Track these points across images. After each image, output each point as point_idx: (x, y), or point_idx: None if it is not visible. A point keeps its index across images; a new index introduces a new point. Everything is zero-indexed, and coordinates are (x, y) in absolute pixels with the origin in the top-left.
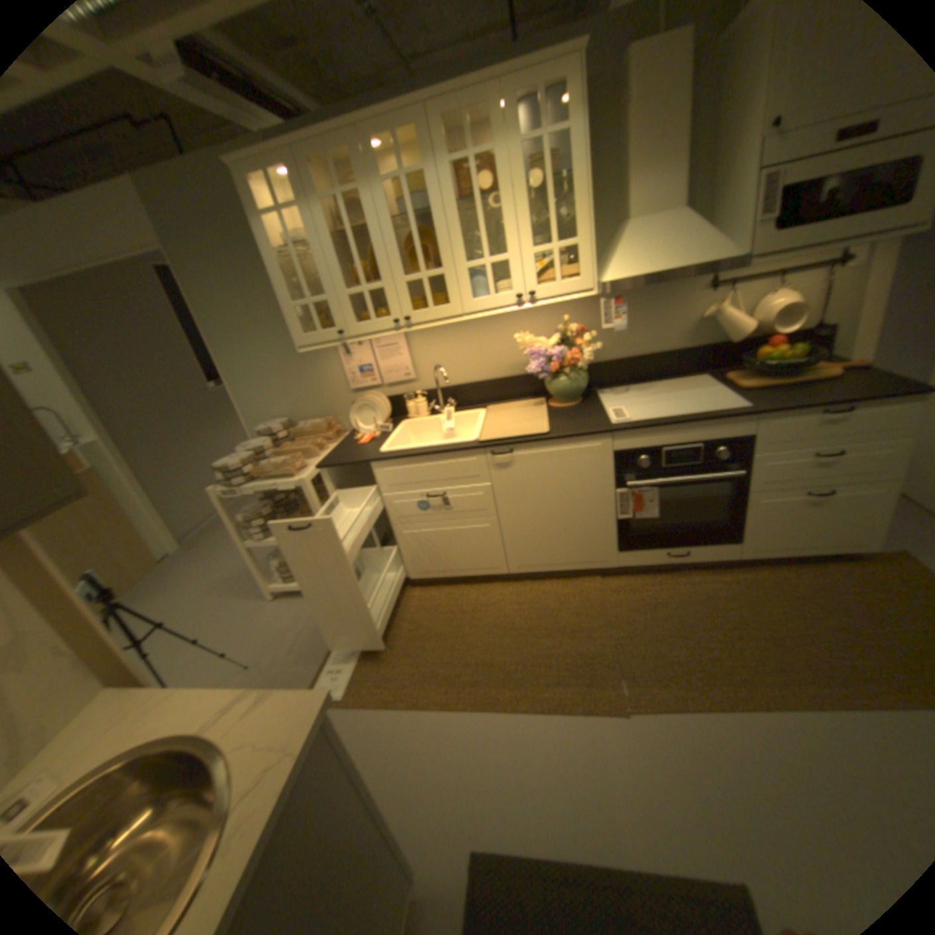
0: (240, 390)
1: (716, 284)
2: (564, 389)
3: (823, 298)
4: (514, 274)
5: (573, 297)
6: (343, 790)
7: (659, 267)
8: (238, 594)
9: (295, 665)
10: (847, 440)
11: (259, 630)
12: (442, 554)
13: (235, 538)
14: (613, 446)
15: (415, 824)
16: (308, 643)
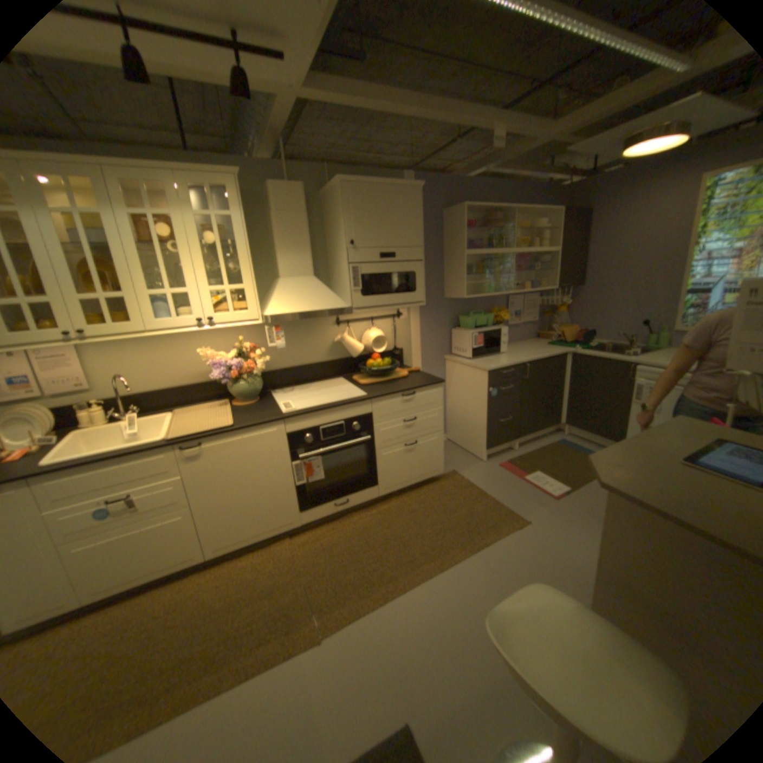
0: None
1: (339, 323)
2: (245, 391)
3: (393, 334)
4: (195, 304)
5: (245, 324)
6: None
7: (302, 310)
8: None
9: None
10: (415, 410)
11: None
12: (128, 563)
13: None
14: (286, 430)
15: None
16: None
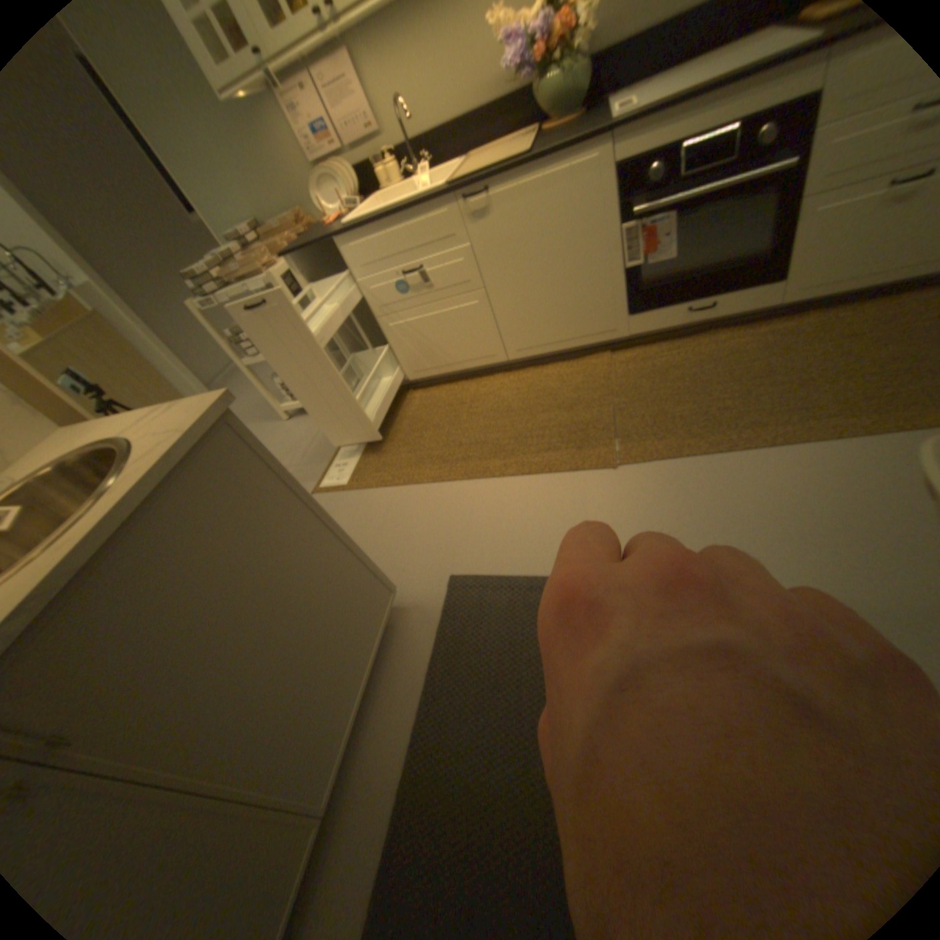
0: (198, 187)
1: None
2: (558, 88)
3: None
4: None
5: None
6: (280, 487)
7: None
8: (263, 417)
9: (311, 462)
10: None
11: (281, 441)
12: (436, 344)
13: (235, 354)
14: (615, 151)
15: (408, 559)
16: (322, 445)
